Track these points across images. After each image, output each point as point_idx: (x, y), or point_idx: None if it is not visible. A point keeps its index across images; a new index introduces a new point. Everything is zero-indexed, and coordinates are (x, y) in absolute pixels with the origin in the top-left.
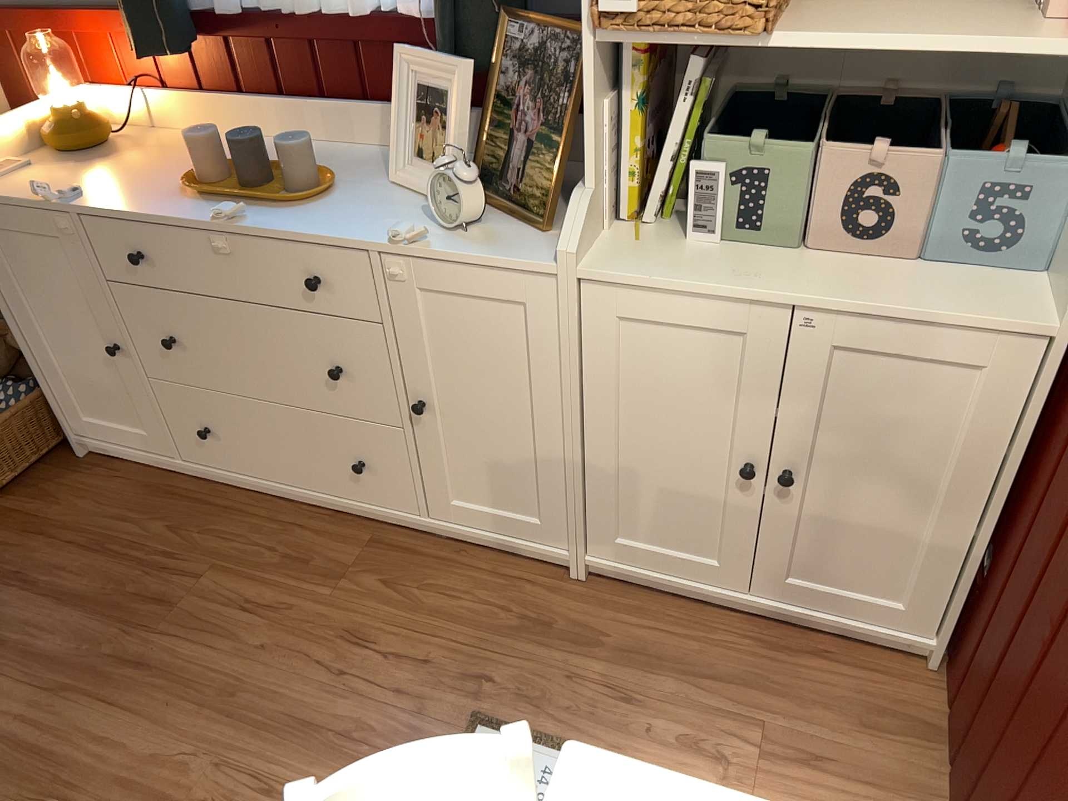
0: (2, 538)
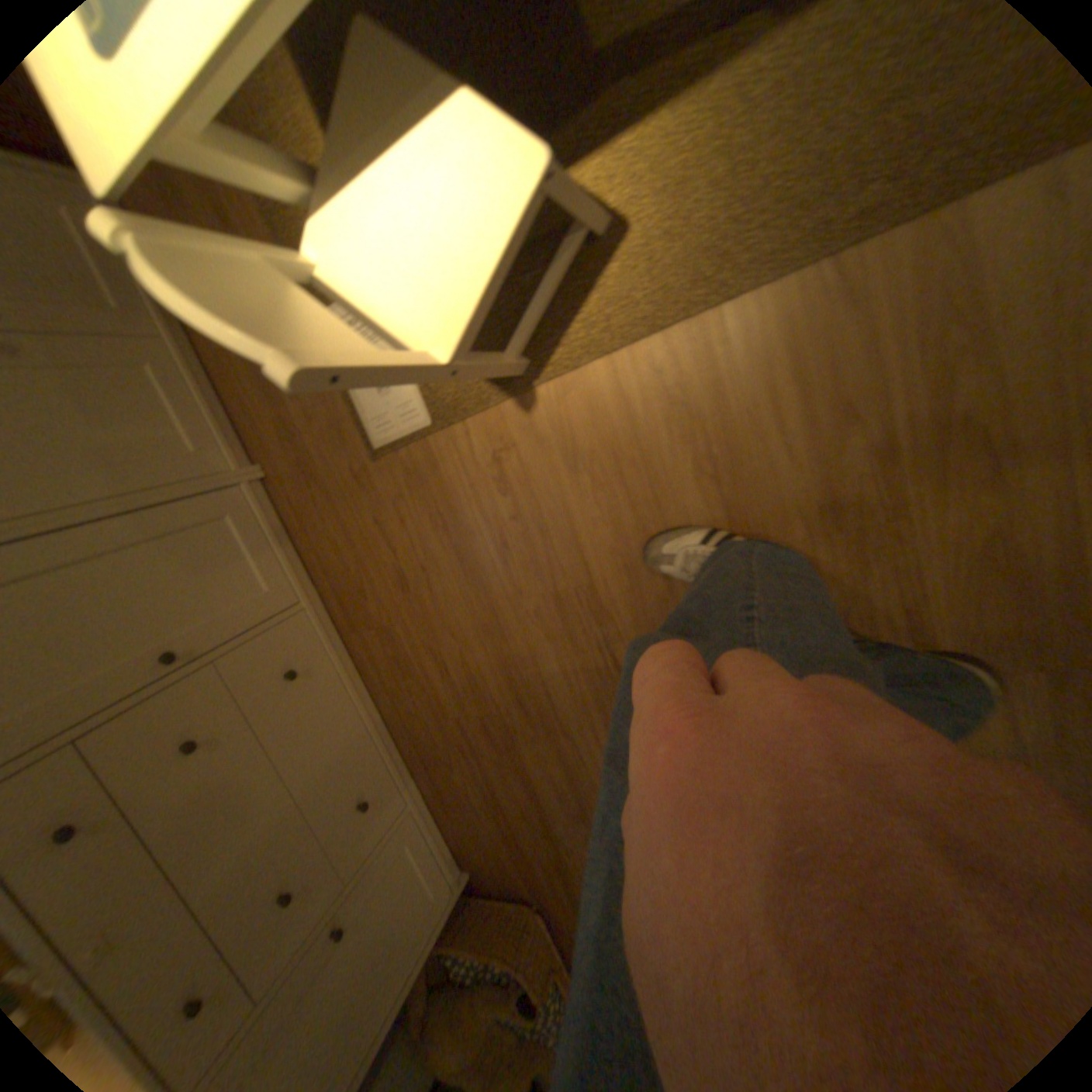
0: (539, 876)
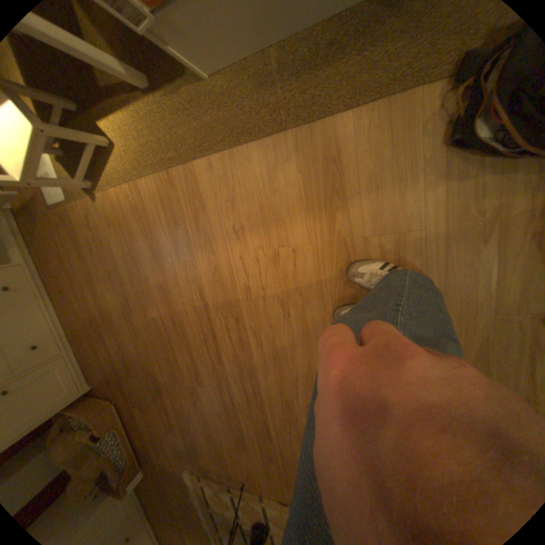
0: (112, 390)
